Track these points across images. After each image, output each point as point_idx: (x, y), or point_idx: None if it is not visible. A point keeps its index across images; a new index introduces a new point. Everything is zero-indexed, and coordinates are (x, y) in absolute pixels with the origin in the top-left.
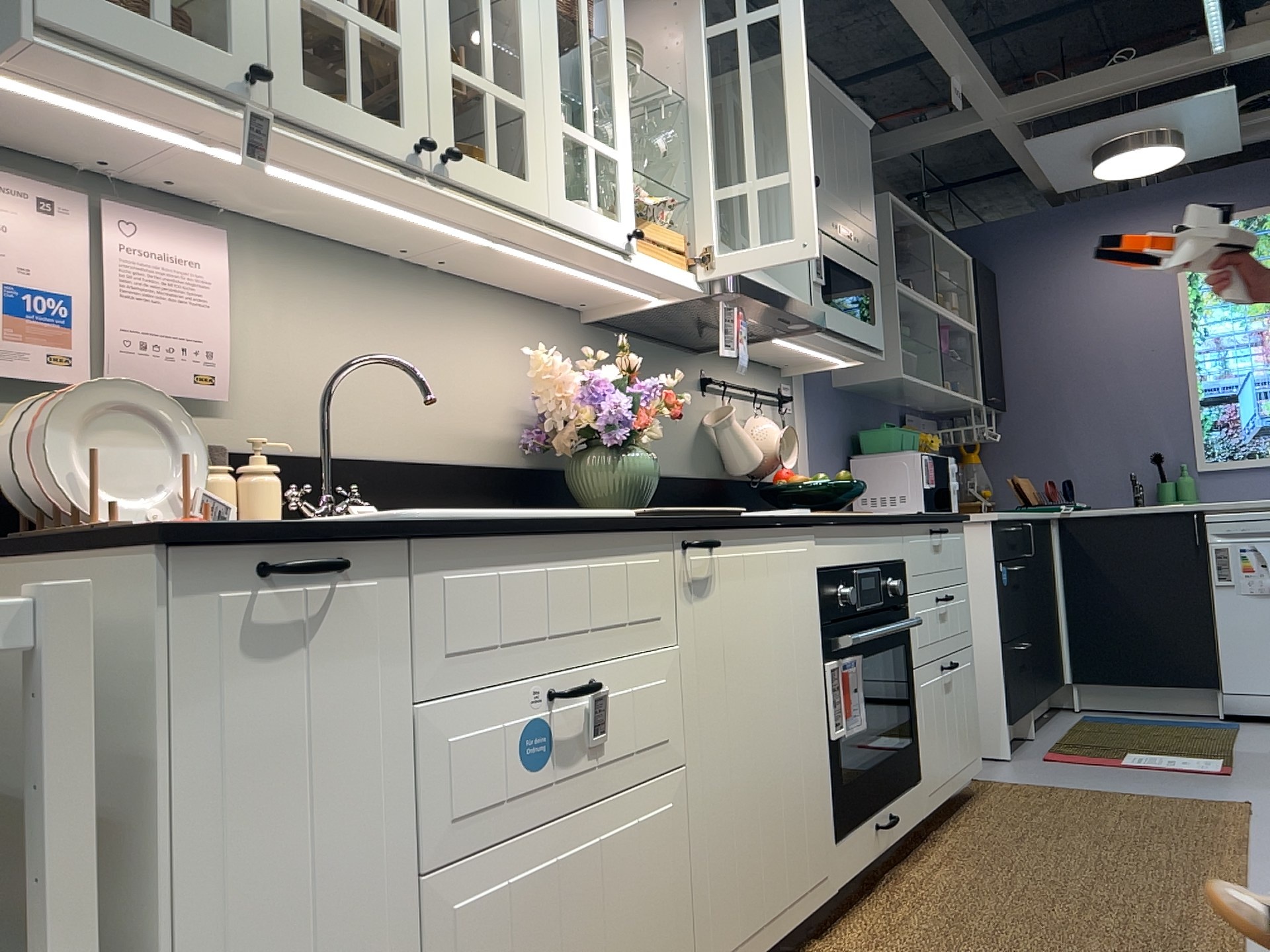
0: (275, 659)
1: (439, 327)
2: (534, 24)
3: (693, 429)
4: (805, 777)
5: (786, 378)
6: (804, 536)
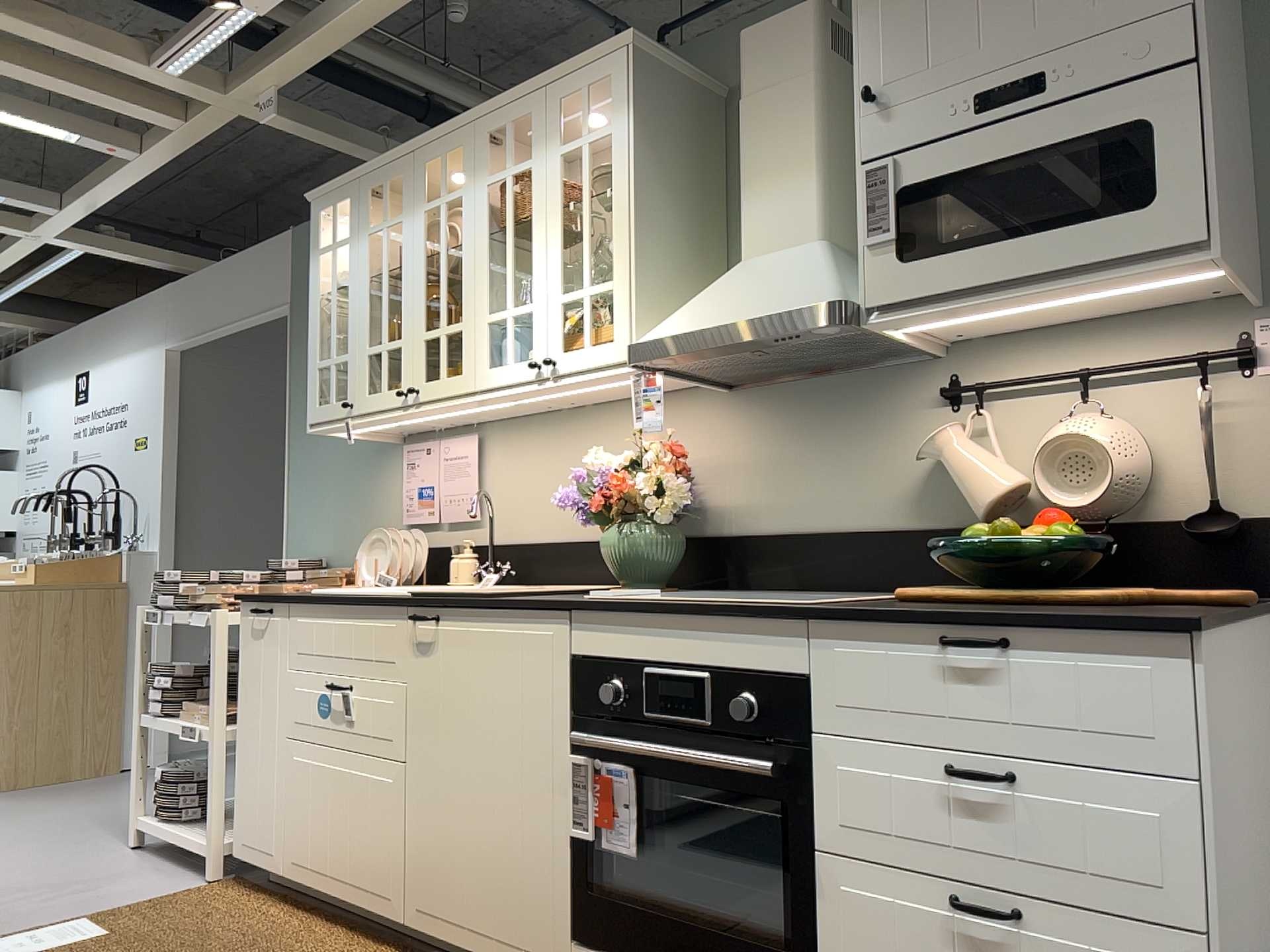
0: (258, 640)
1: (590, 442)
2: (469, 263)
3: (916, 463)
4: (525, 845)
5: (1263, 307)
6: (546, 620)
